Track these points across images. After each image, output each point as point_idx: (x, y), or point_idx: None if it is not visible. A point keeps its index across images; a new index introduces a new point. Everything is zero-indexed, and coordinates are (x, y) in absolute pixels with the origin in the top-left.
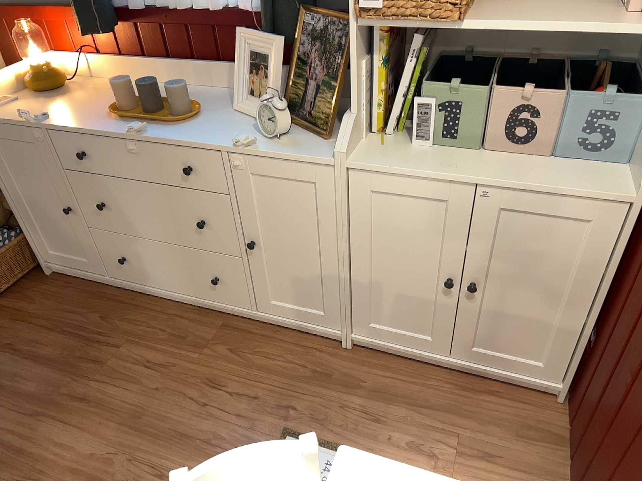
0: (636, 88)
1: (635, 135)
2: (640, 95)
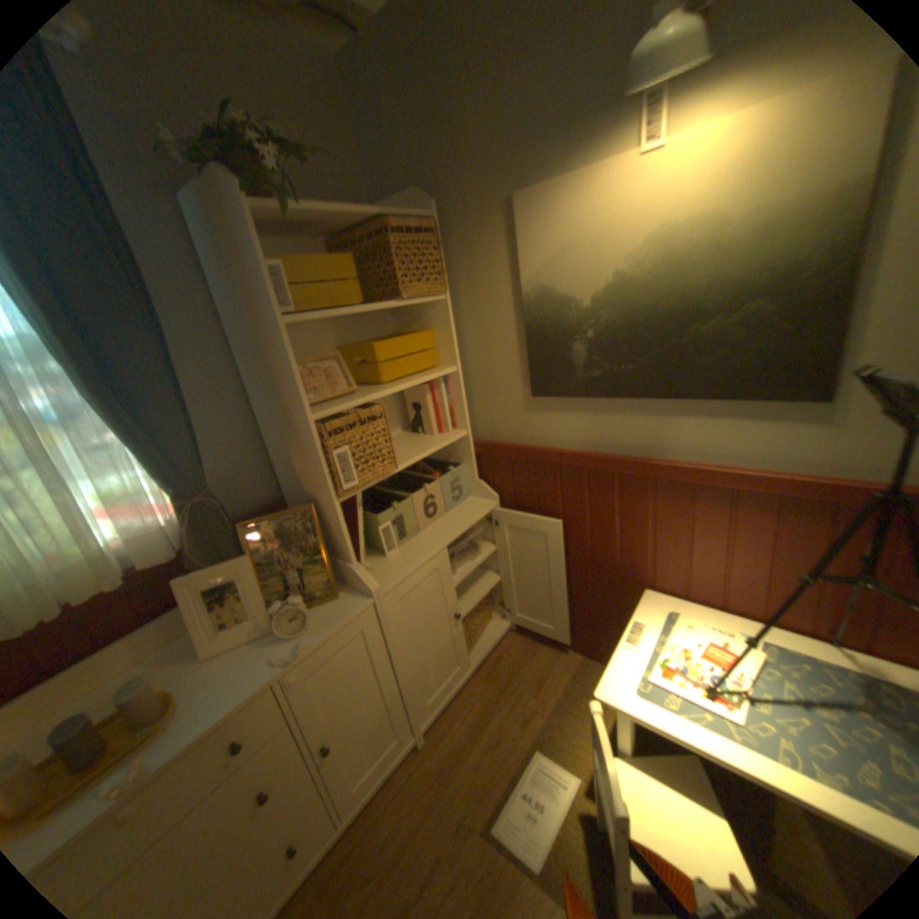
0: (447, 463)
1: (469, 479)
2: (457, 463)
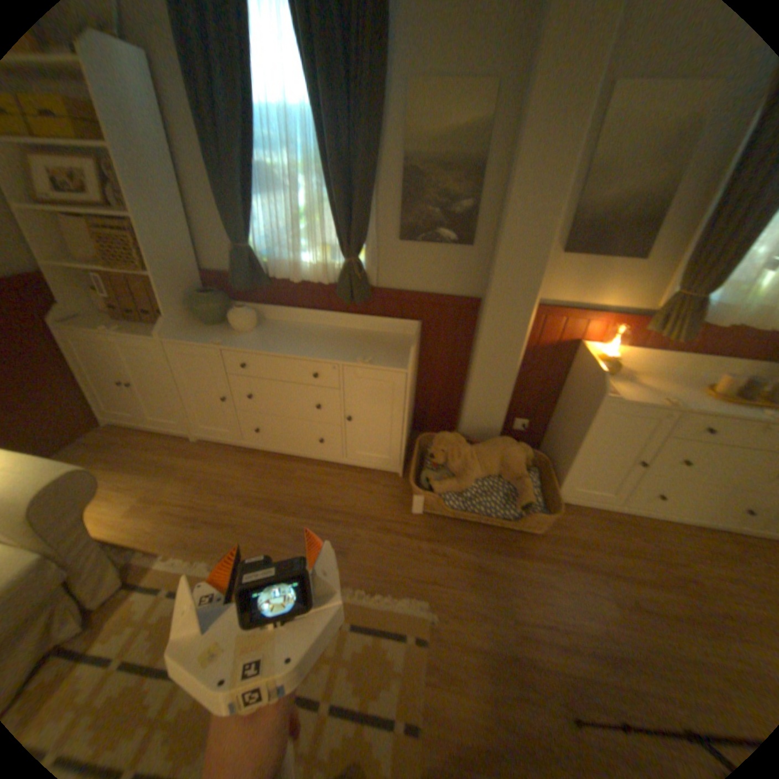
0: None
1: None
2: None
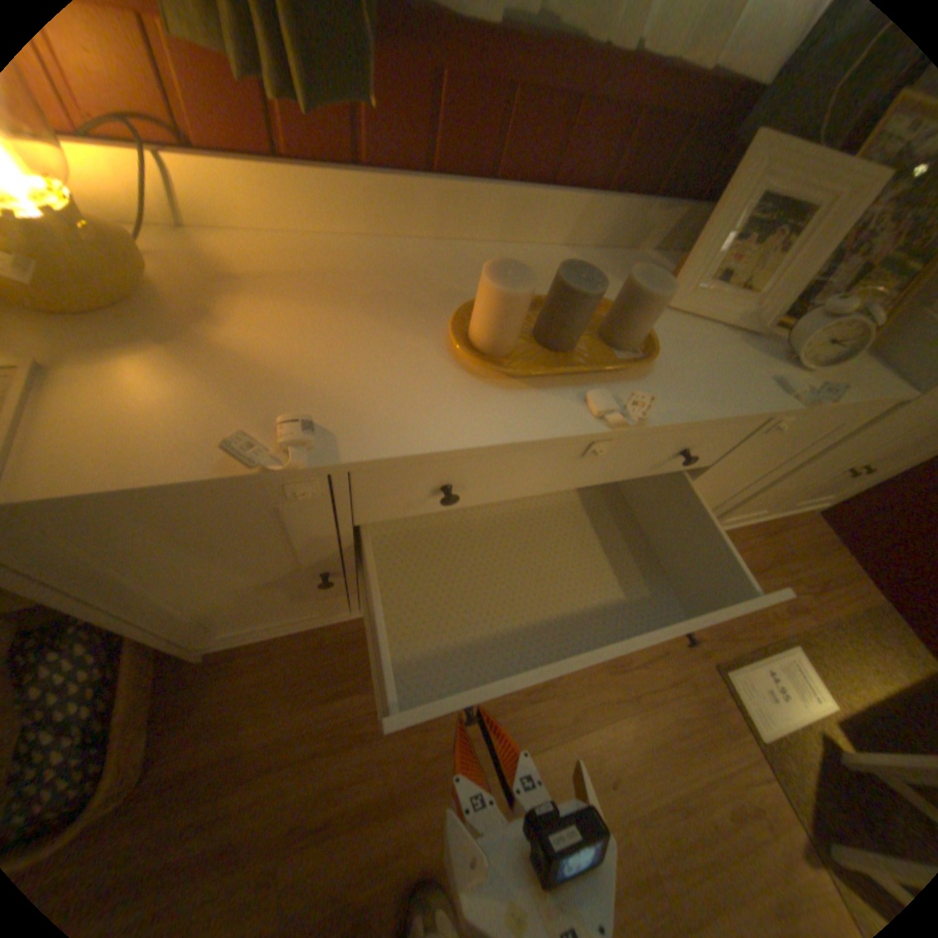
0: None
1: None
2: None
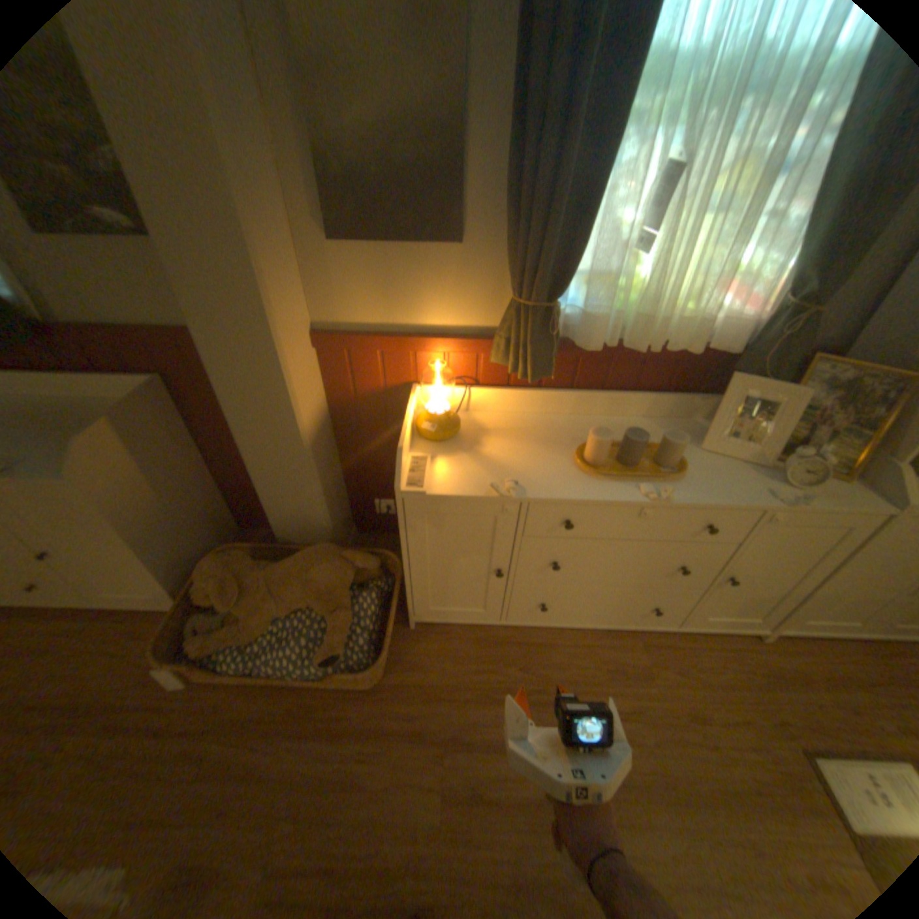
0: None
1: None
2: None
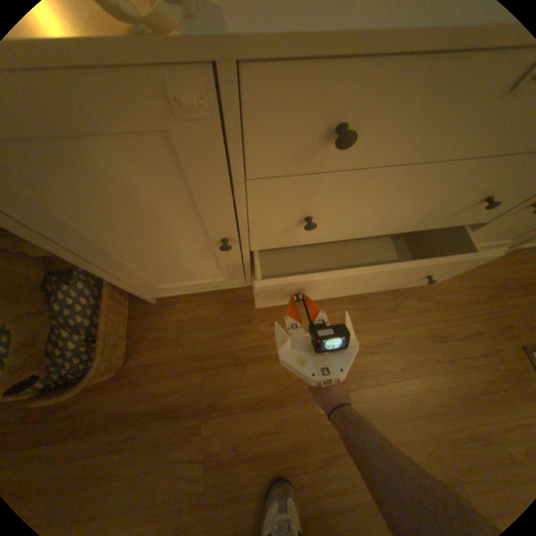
0: None
1: None
2: None
